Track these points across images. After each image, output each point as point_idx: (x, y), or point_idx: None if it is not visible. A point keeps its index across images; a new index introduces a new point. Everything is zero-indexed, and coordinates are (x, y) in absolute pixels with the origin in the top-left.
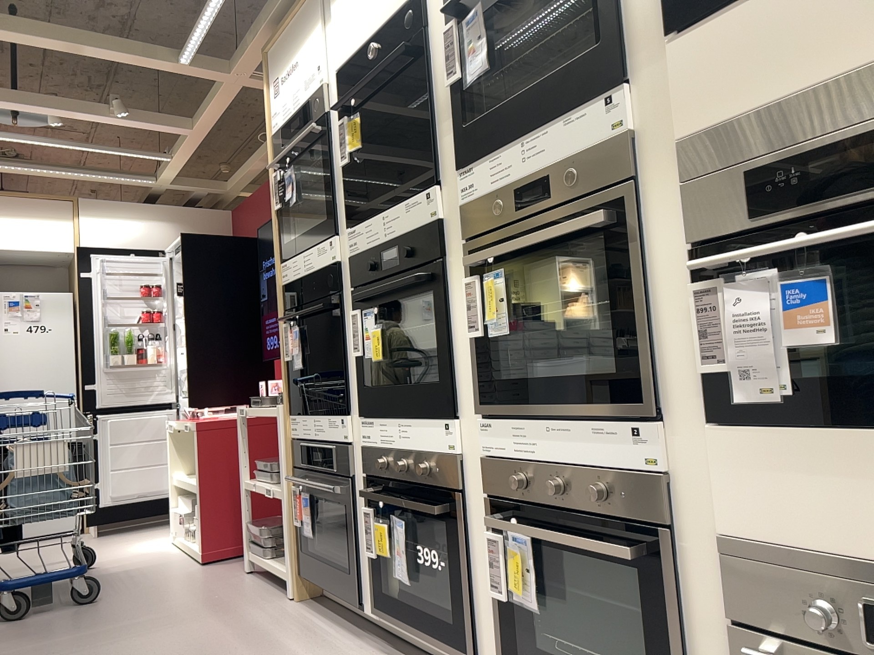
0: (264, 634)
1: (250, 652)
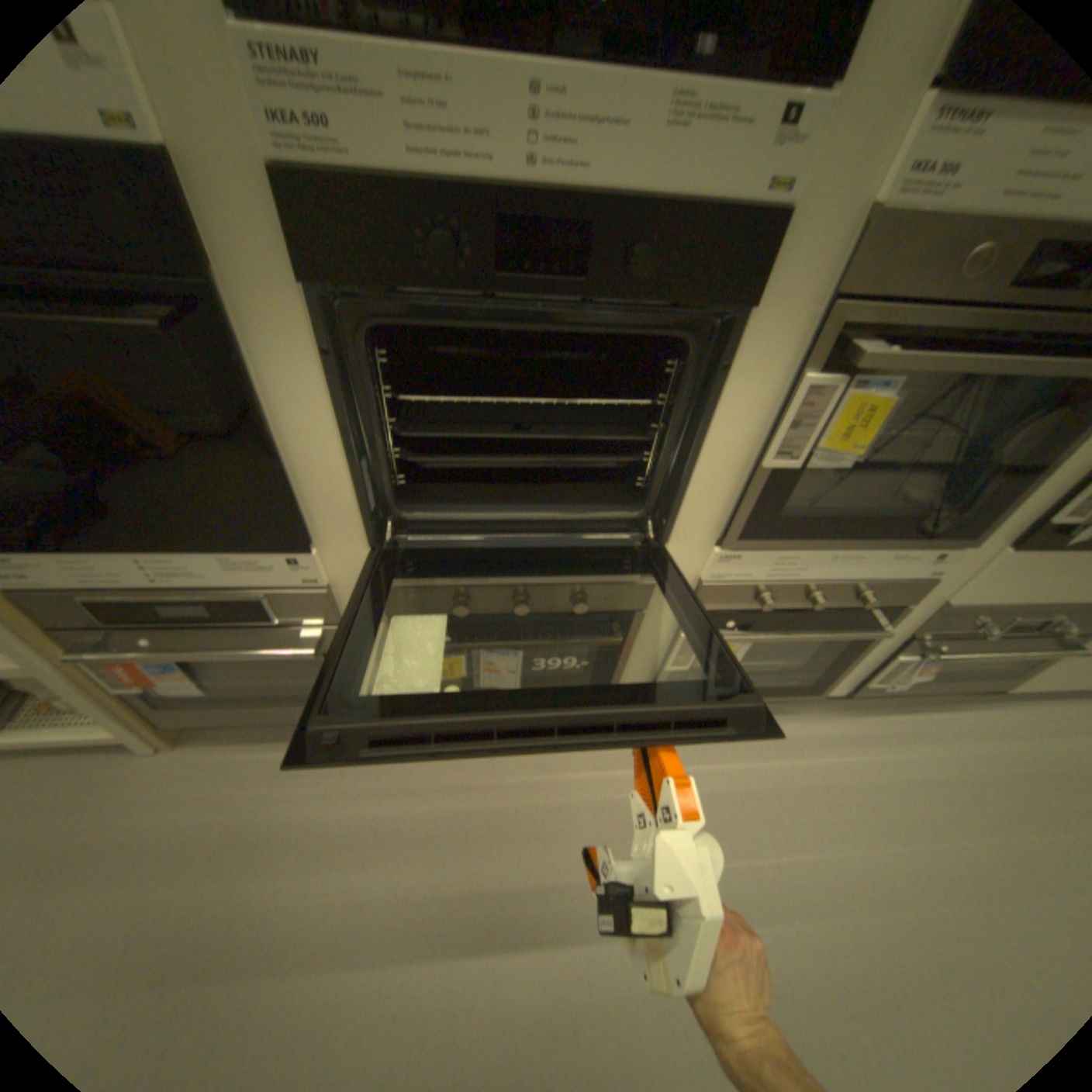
0: (236, 835)
1: (275, 874)
